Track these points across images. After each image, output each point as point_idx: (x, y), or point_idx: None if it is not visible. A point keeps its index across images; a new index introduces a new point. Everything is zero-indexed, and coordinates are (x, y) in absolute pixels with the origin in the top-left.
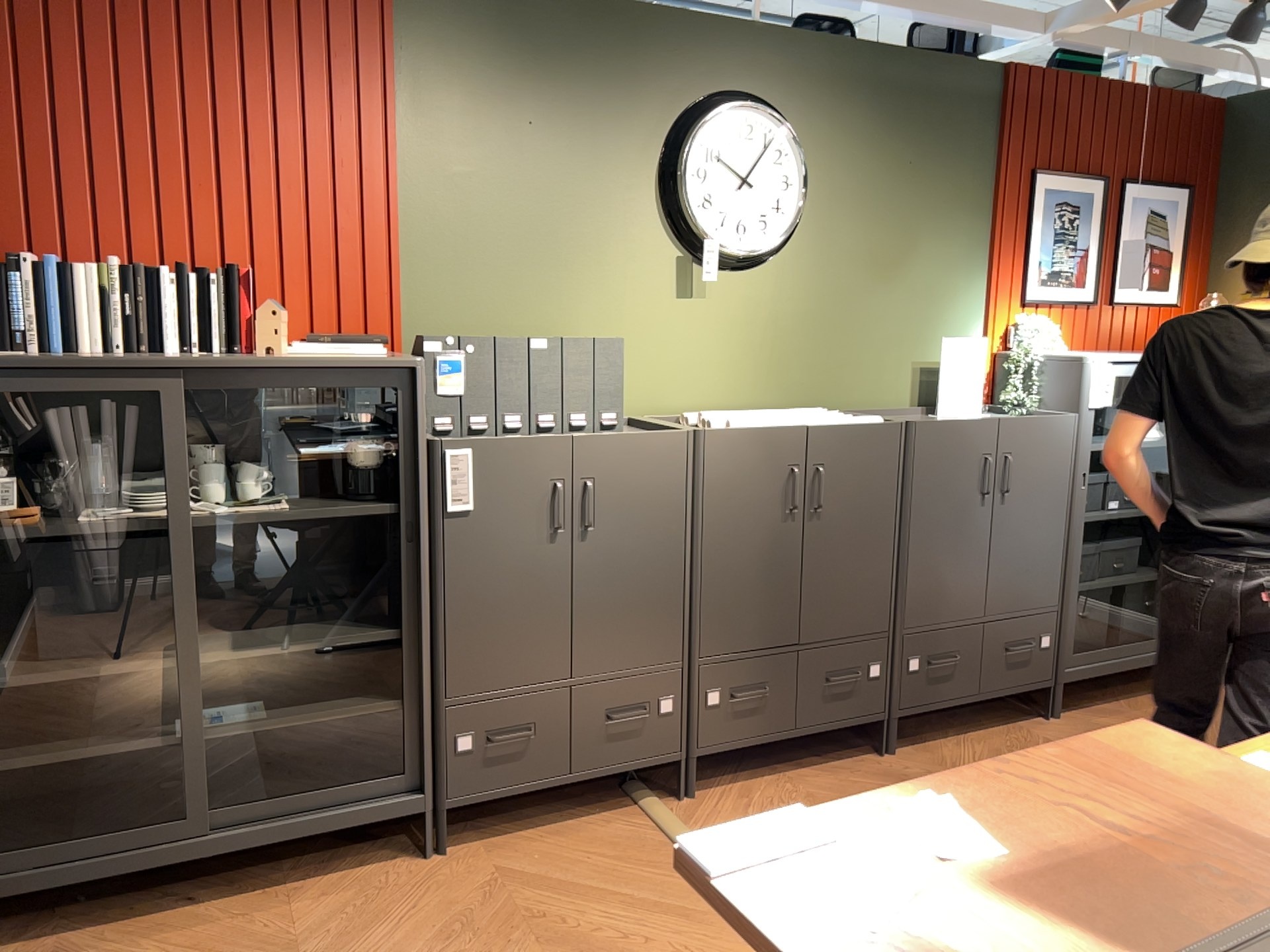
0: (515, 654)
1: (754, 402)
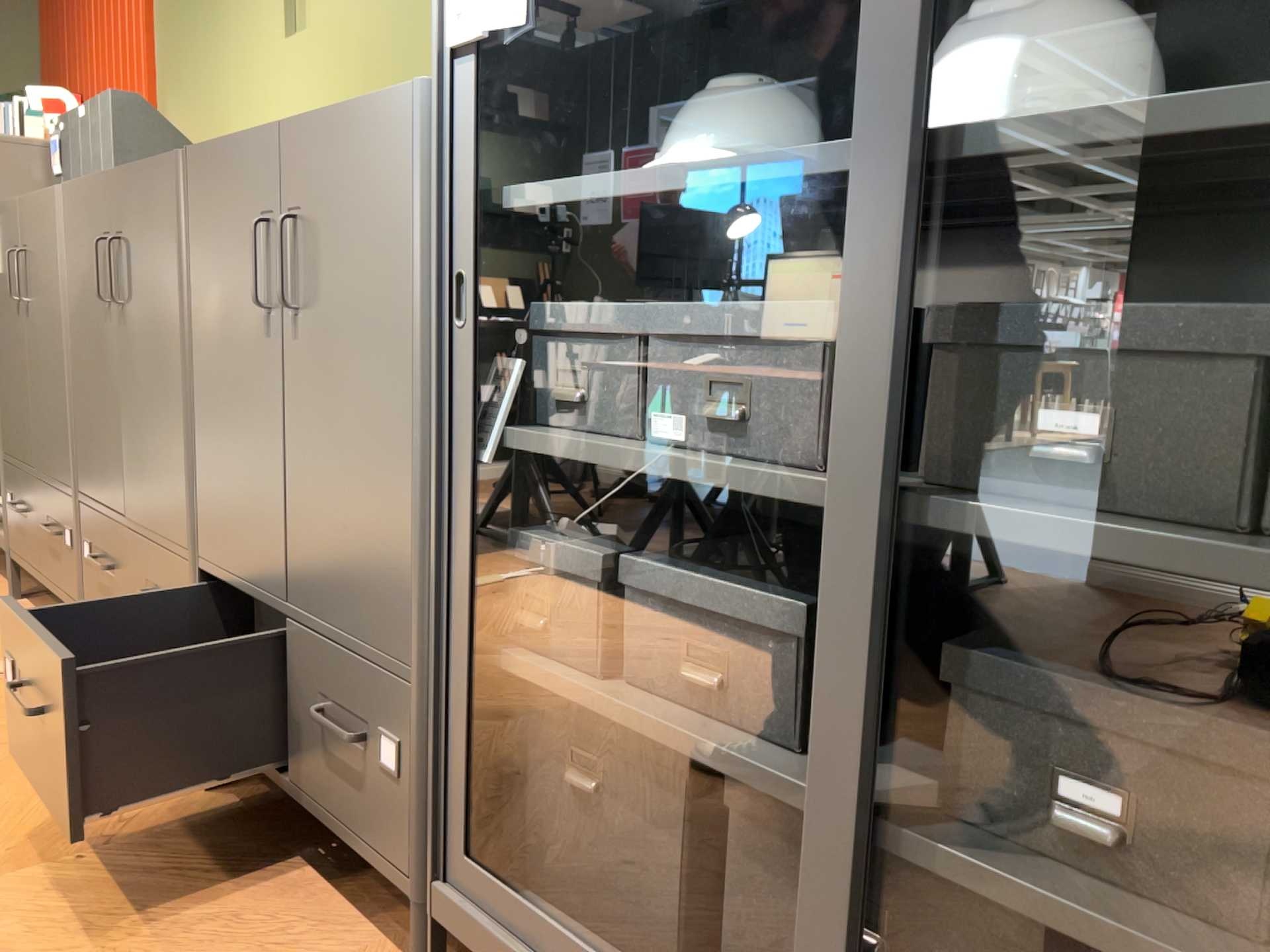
0: (18, 425)
1: None
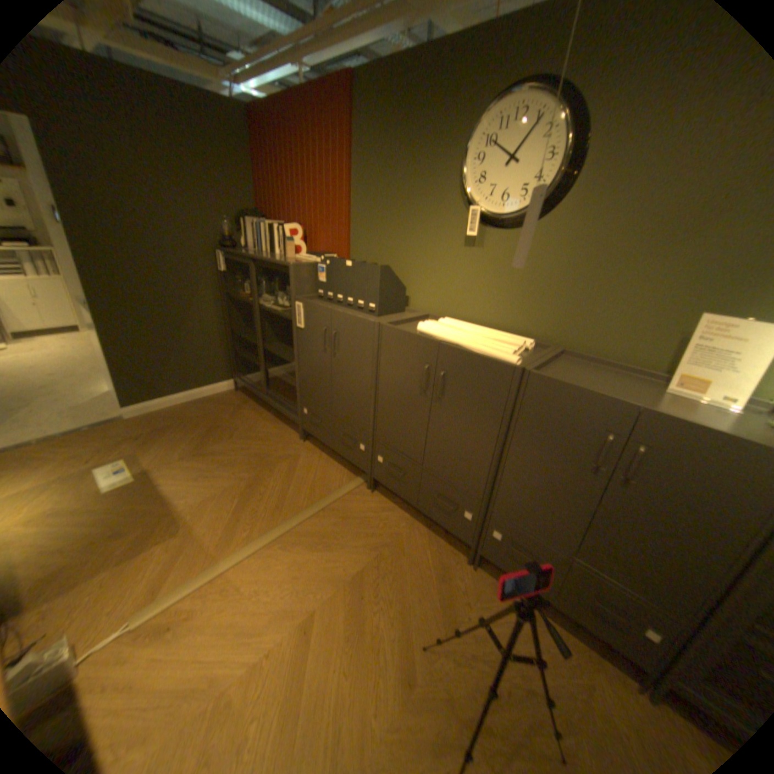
0: (318, 390)
1: (505, 324)
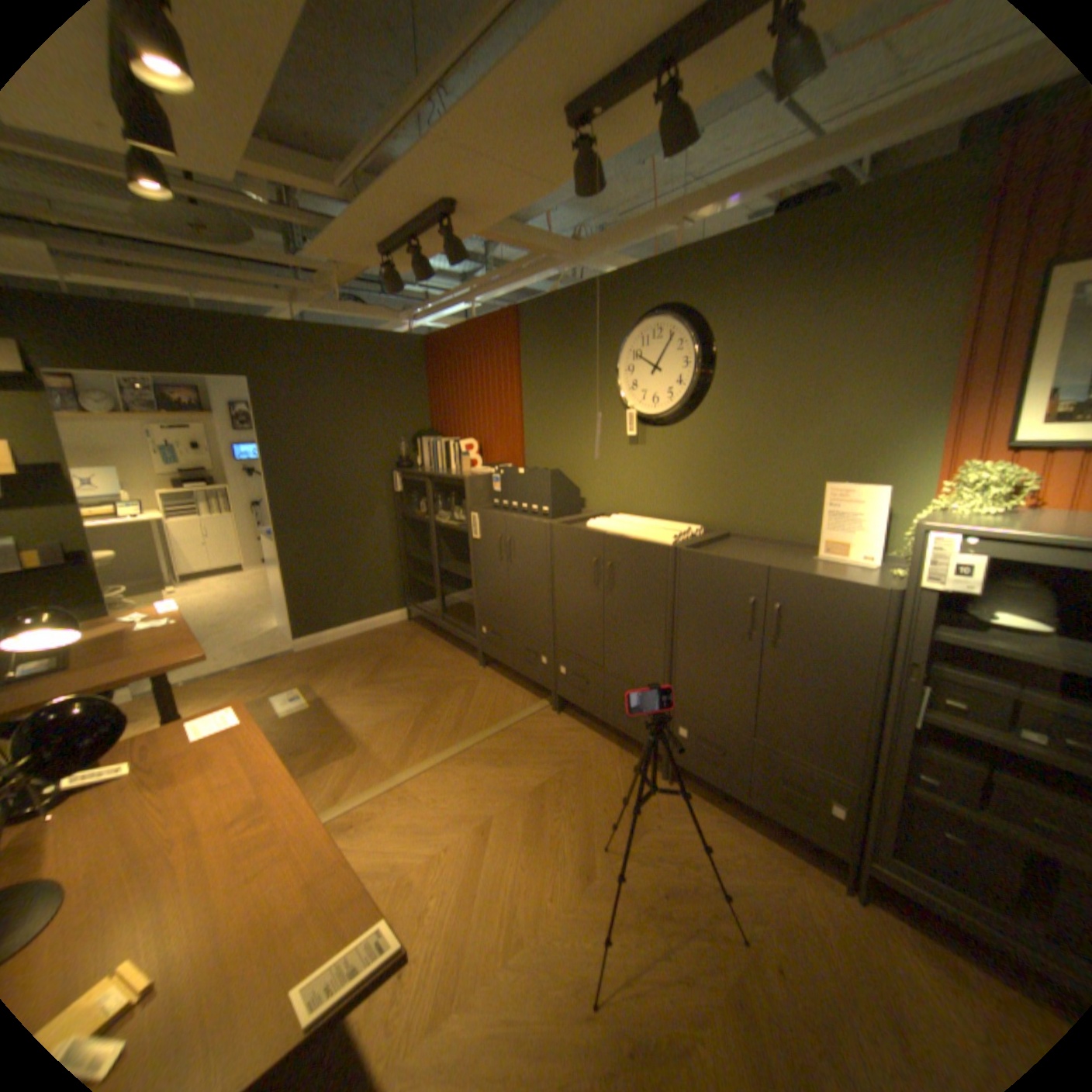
0: (496, 604)
1: (677, 516)
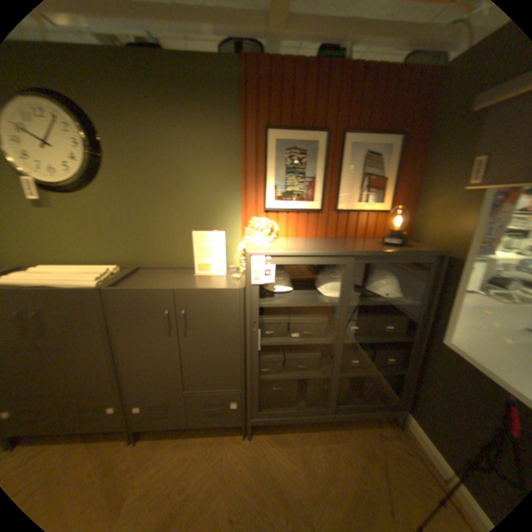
0: None
1: (92, 260)
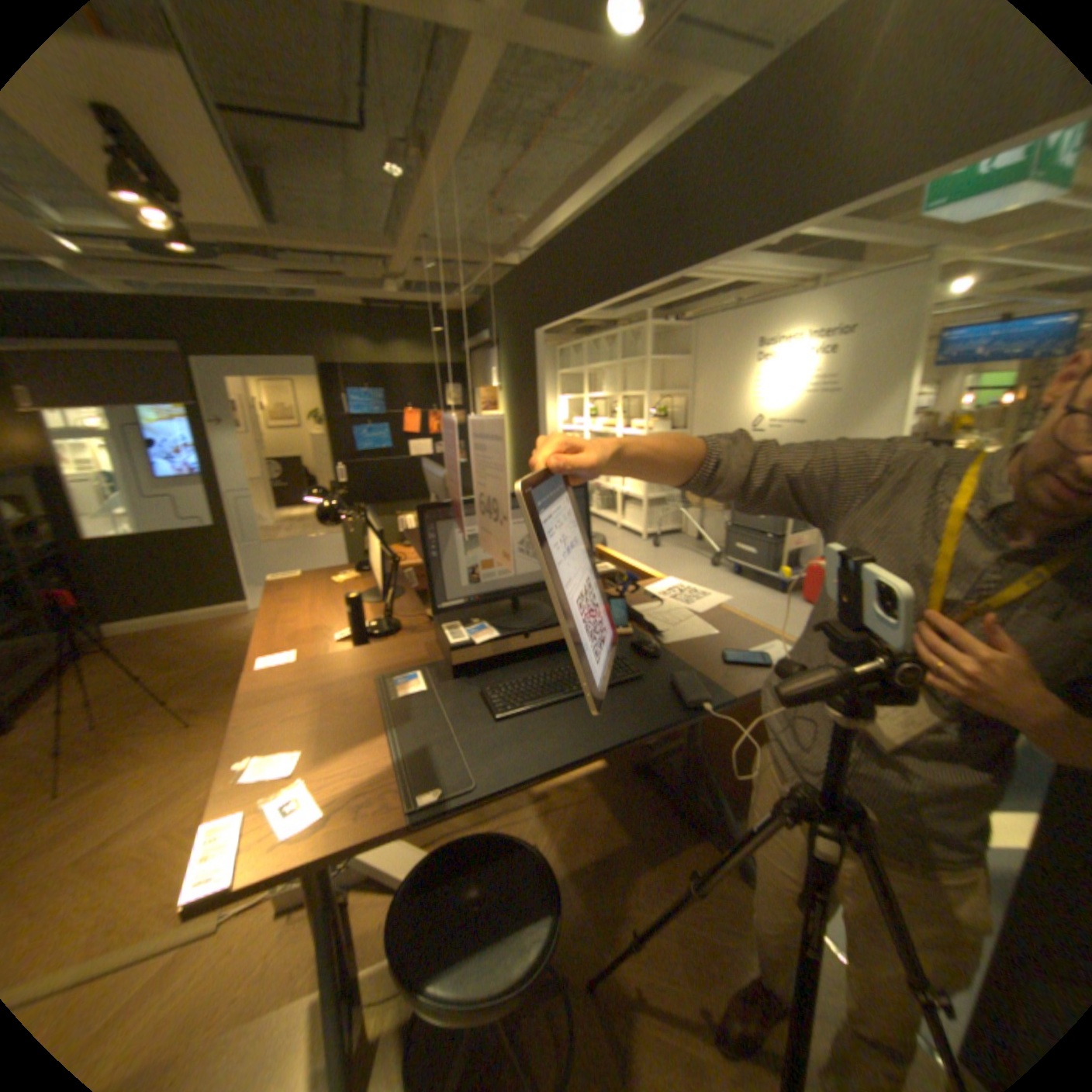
0: None
1: None
